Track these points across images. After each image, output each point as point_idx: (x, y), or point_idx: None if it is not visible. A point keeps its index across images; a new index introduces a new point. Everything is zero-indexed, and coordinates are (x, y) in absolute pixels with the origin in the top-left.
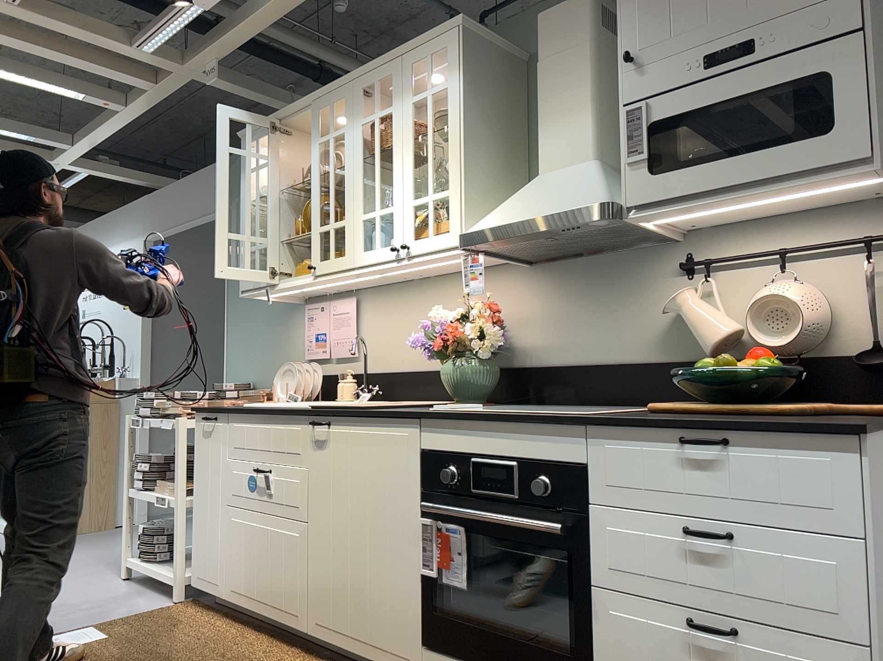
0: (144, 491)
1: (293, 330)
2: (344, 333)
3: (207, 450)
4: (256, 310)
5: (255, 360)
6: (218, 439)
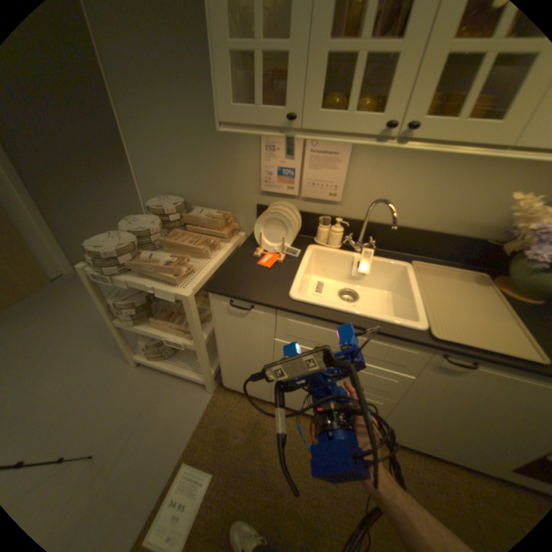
0: (137, 328)
1: (237, 154)
2: (328, 176)
3: (238, 326)
4: (168, 115)
5: (180, 175)
6: (260, 324)
